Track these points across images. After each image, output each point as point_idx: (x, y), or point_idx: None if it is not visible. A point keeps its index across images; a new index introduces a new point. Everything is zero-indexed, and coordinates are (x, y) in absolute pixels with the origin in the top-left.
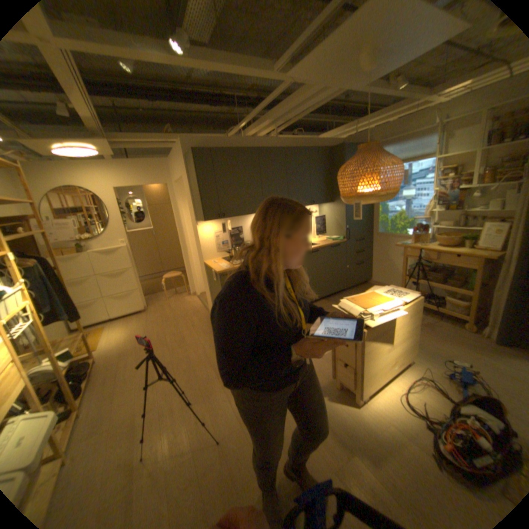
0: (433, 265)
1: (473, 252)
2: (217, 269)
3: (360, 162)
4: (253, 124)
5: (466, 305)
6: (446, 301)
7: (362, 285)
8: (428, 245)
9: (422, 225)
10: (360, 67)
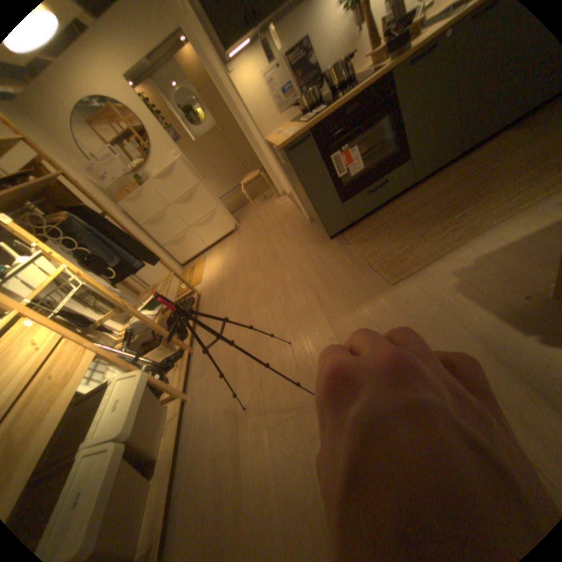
0: None
1: None
2: (279, 139)
3: None
4: None
5: None
6: None
7: None
8: None
9: None
10: None
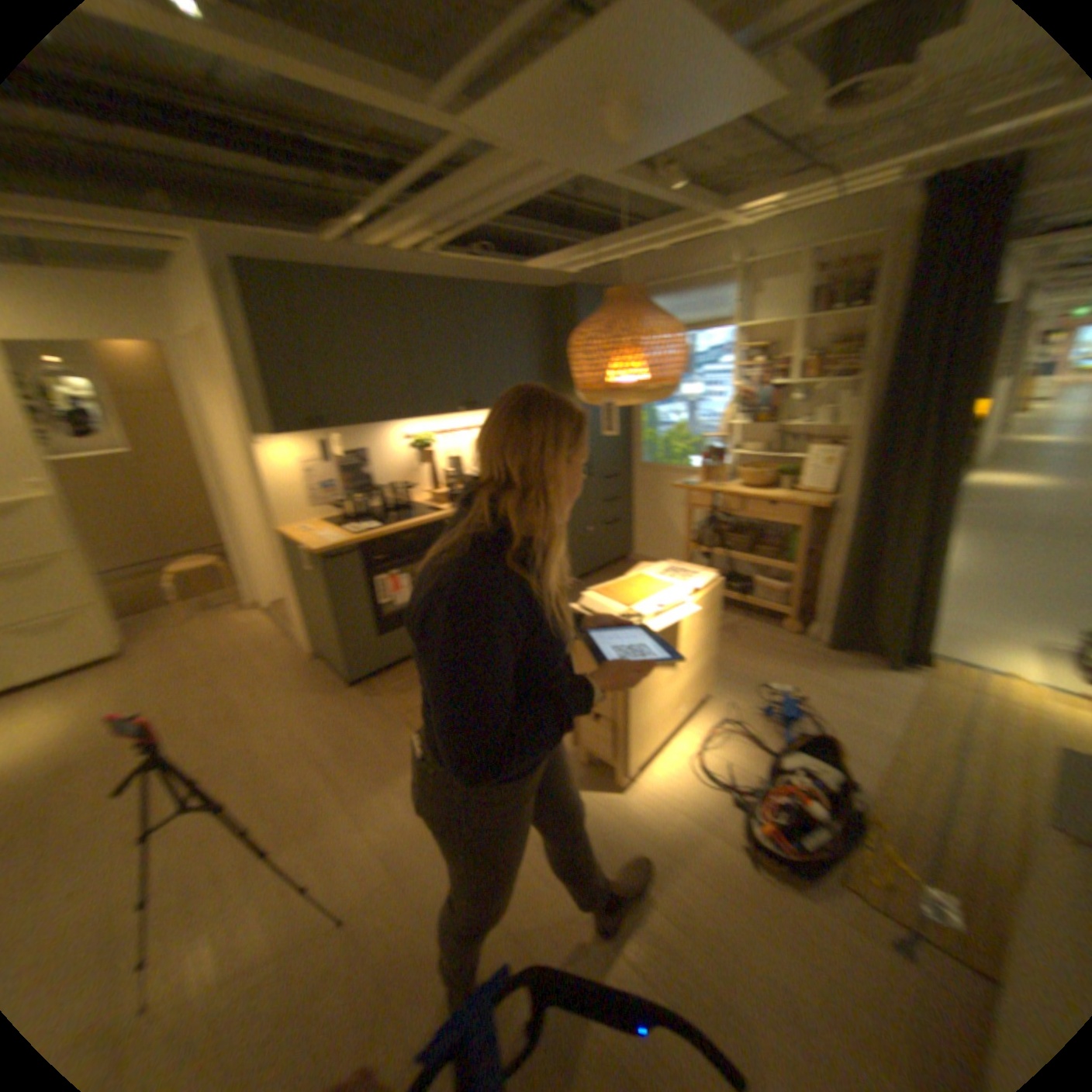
0: (735, 523)
1: (795, 497)
2: (317, 544)
3: (613, 324)
4: (386, 222)
5: (785, 588)
6: (756, 583)
7: (619, 565)
8: (727, 486)
9: (716, 449)
10: (608, 132)
